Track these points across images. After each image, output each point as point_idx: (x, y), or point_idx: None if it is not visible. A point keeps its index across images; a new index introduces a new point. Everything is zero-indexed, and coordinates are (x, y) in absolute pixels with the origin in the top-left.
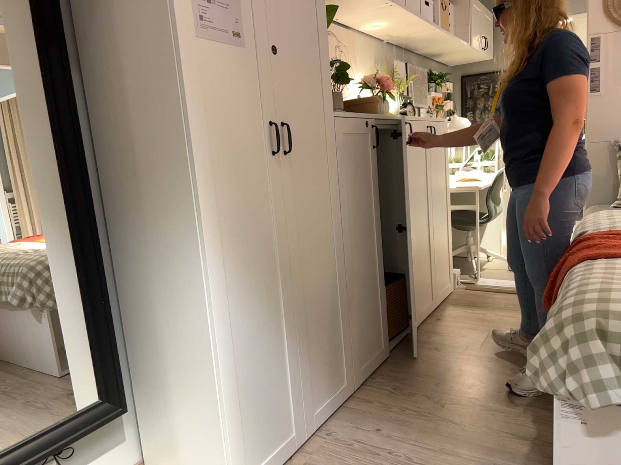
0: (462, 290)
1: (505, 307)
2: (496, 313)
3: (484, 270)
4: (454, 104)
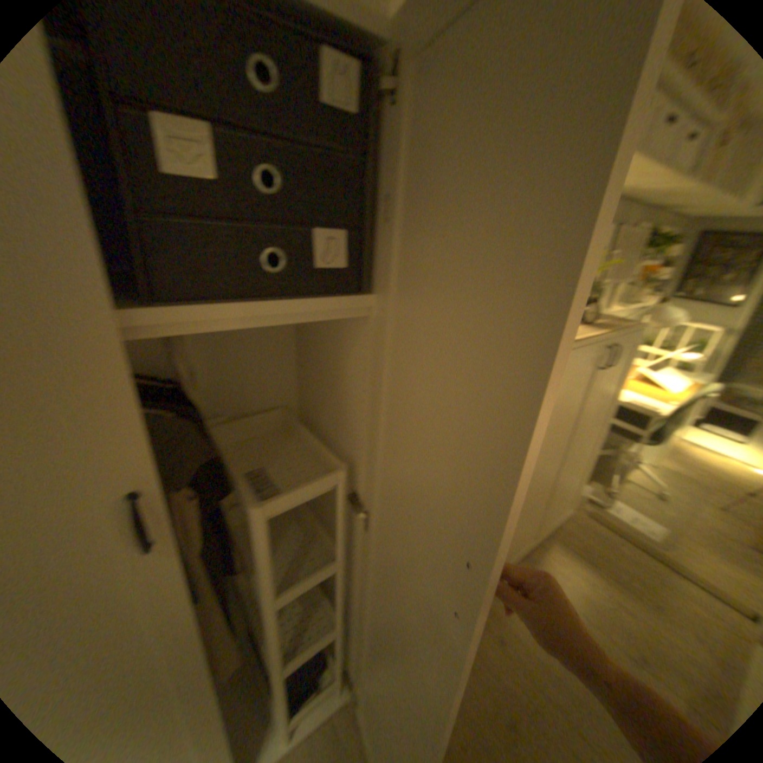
0: (584, 517)
1: (629, 583)
2: (611, 592)
3: (626, 484)
4: (675, 265)
